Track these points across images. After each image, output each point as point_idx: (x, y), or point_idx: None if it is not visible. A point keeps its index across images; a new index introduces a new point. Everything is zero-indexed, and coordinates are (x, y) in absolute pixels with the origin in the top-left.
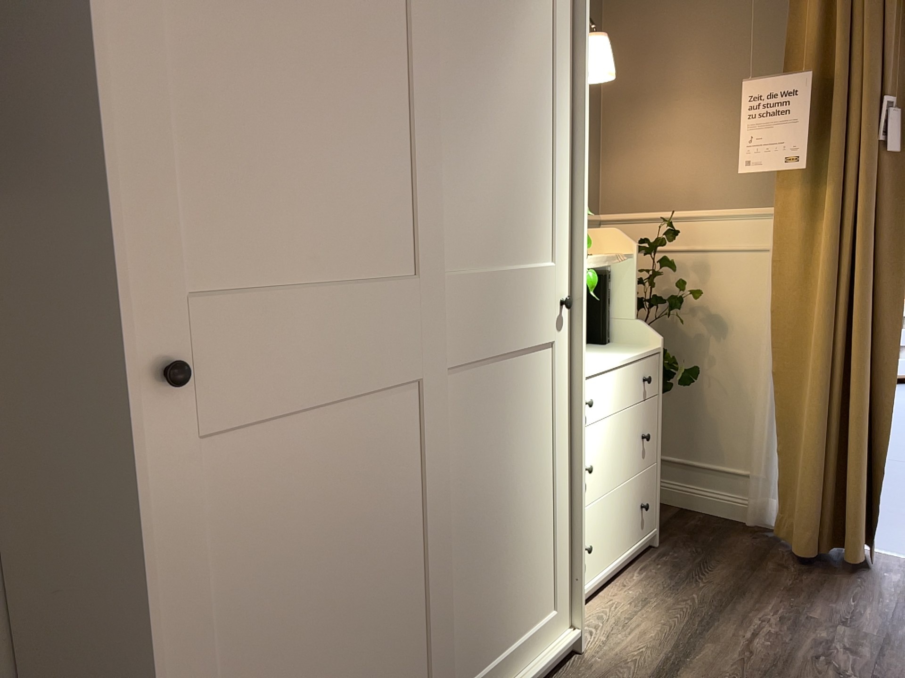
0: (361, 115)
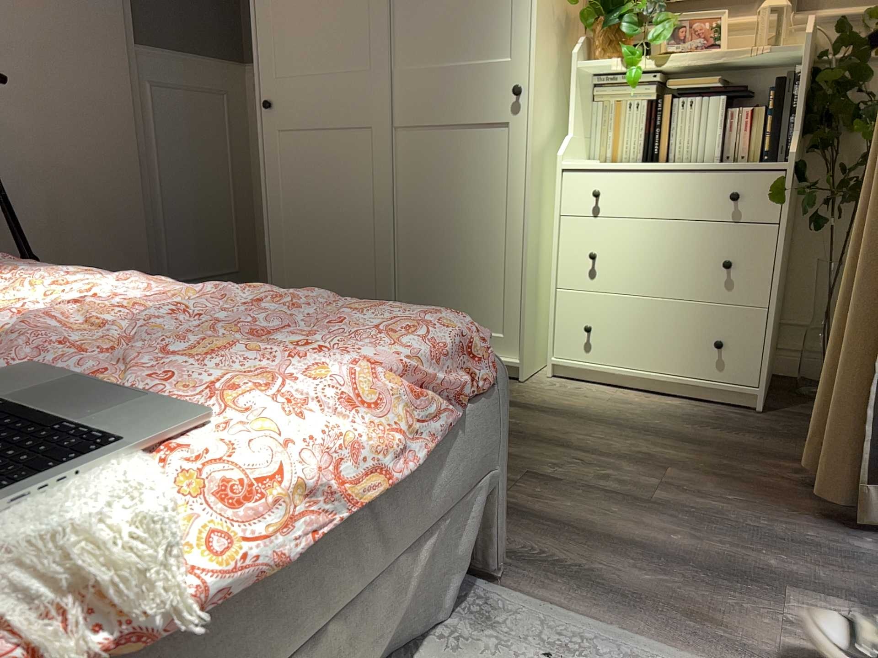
0: None
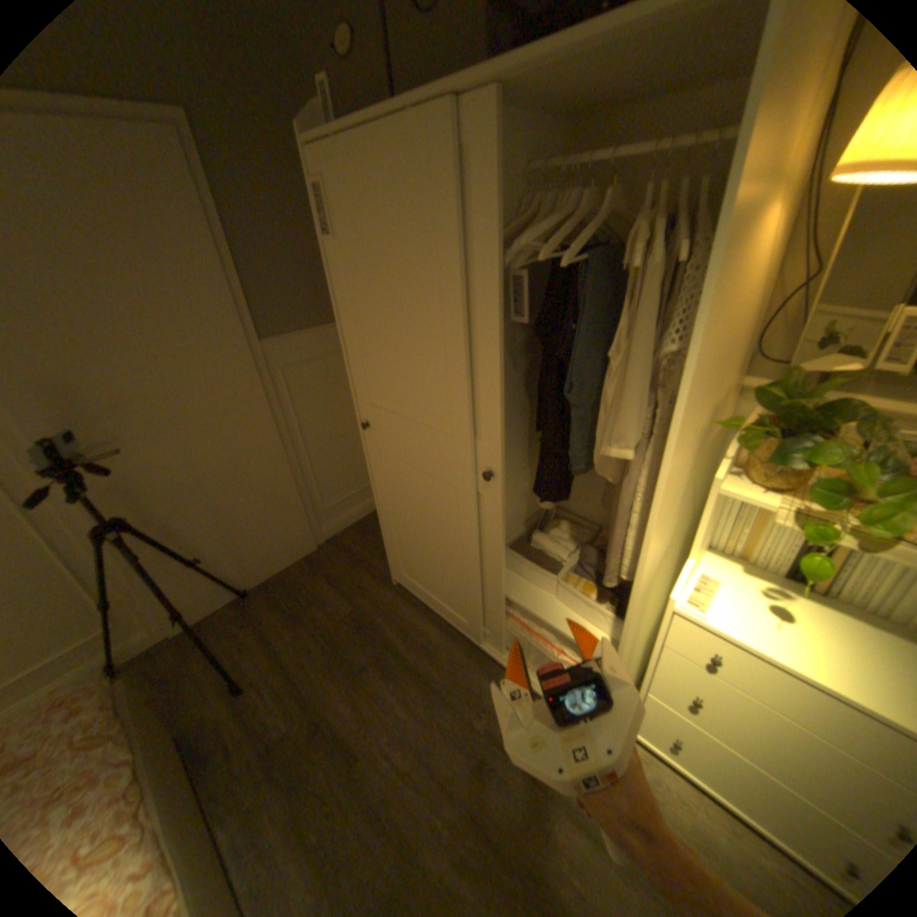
0: (406, 331)
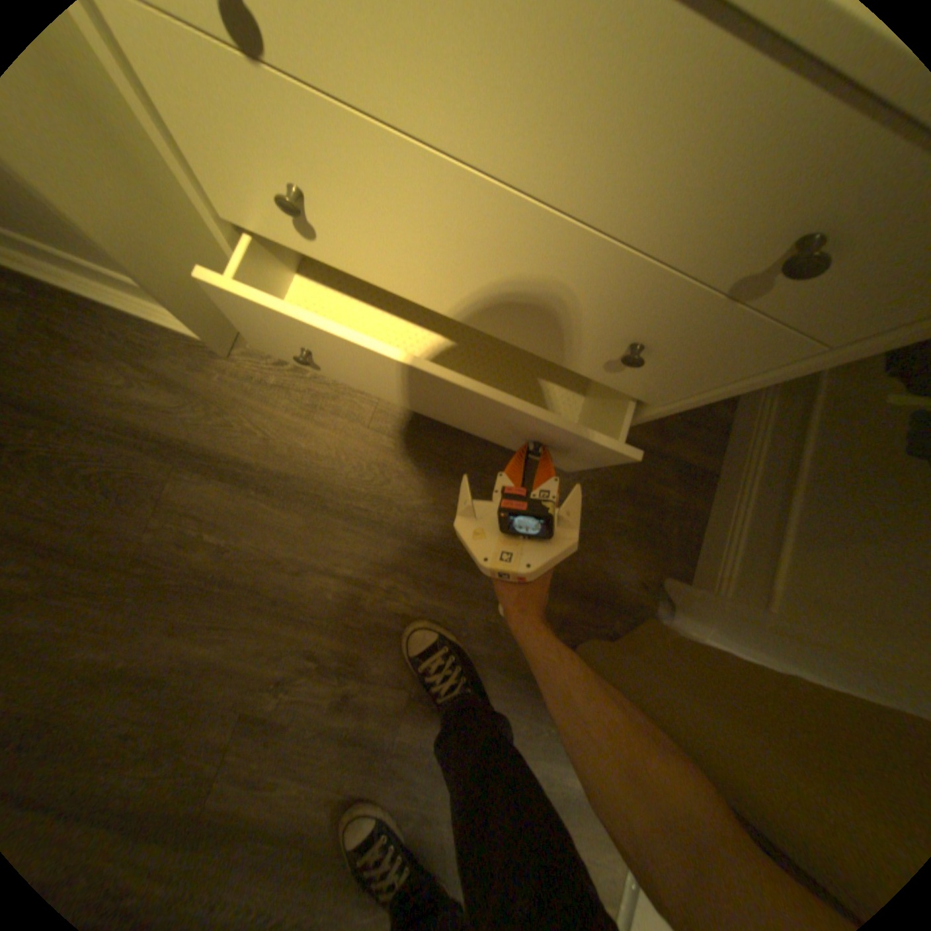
0: None
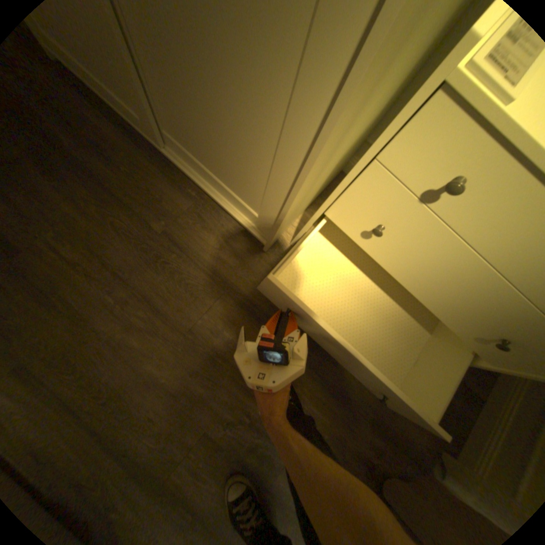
0: None
